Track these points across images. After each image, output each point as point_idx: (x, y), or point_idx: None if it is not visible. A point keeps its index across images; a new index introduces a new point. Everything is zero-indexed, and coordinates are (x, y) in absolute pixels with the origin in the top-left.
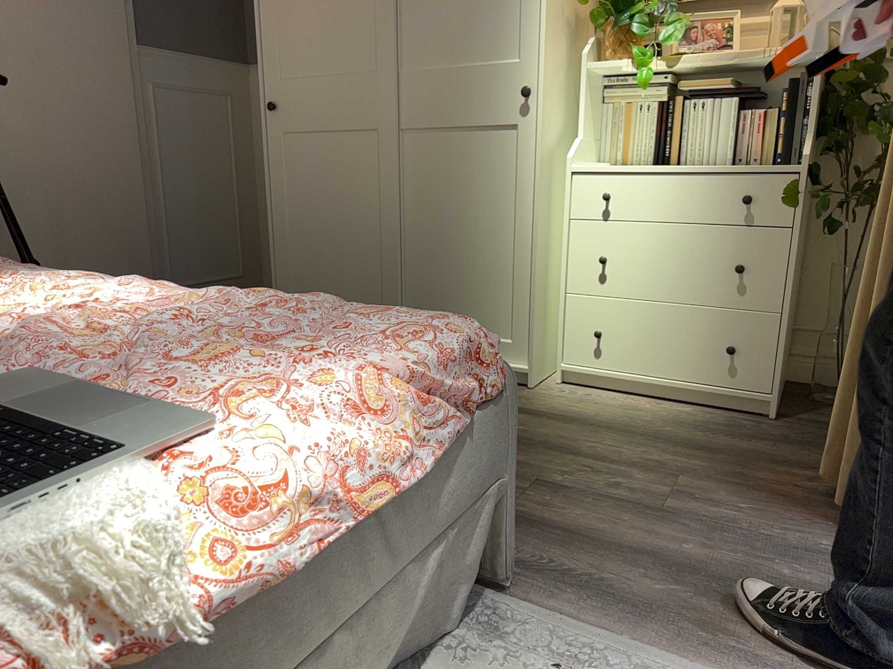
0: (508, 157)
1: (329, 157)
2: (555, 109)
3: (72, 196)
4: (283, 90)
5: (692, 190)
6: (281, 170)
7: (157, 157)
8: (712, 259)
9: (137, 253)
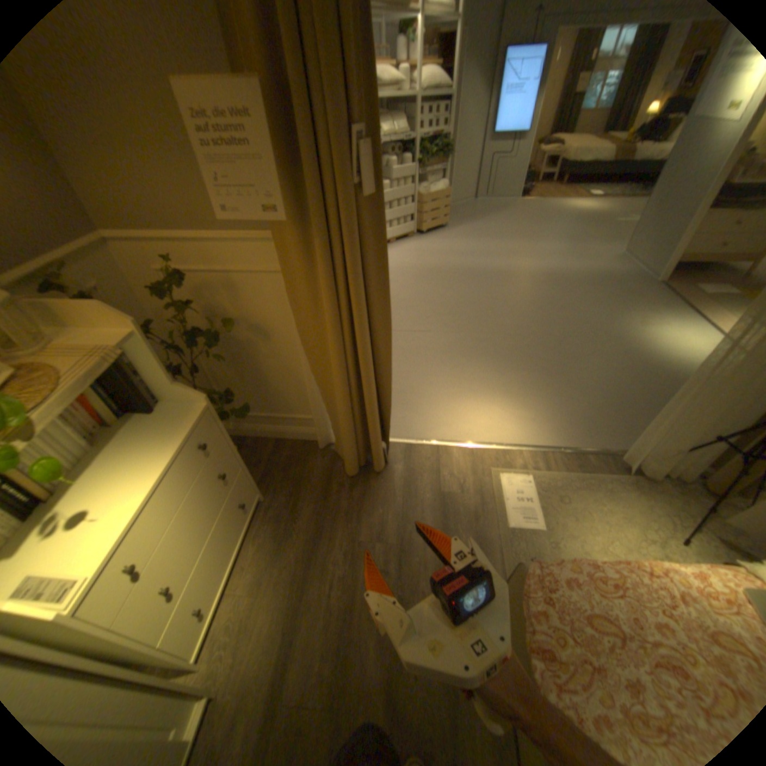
0: None
1: None
2: None
3: None
4: None
5: (173, 481)
6: None
7: None
8: (208, 492)
9: None
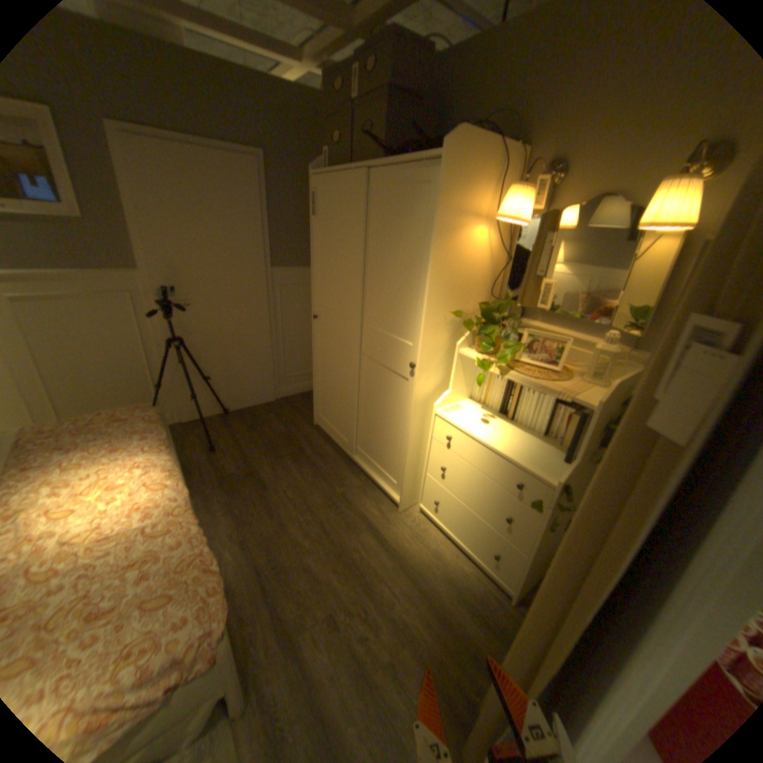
0: (403, 392)
1: (334, 351)
2: (432, 374)
3: (232, 343)
4: (320, 310)
5: (492, 460)
6: (318, 347)
7: (279, 319)
8: (497, 503)
9: (264, 365)
